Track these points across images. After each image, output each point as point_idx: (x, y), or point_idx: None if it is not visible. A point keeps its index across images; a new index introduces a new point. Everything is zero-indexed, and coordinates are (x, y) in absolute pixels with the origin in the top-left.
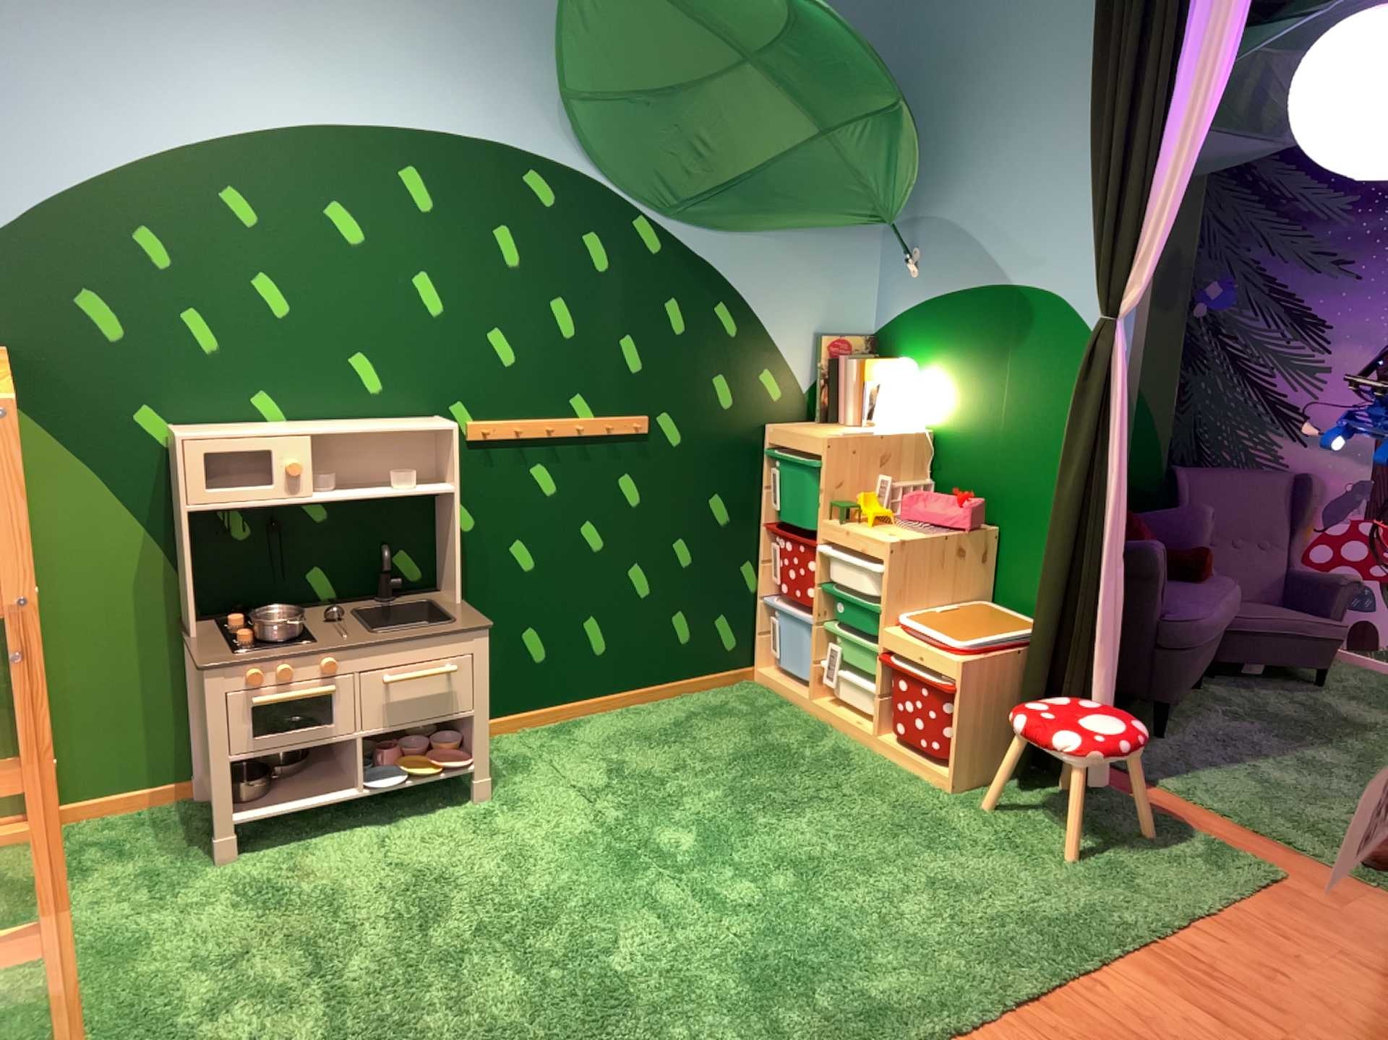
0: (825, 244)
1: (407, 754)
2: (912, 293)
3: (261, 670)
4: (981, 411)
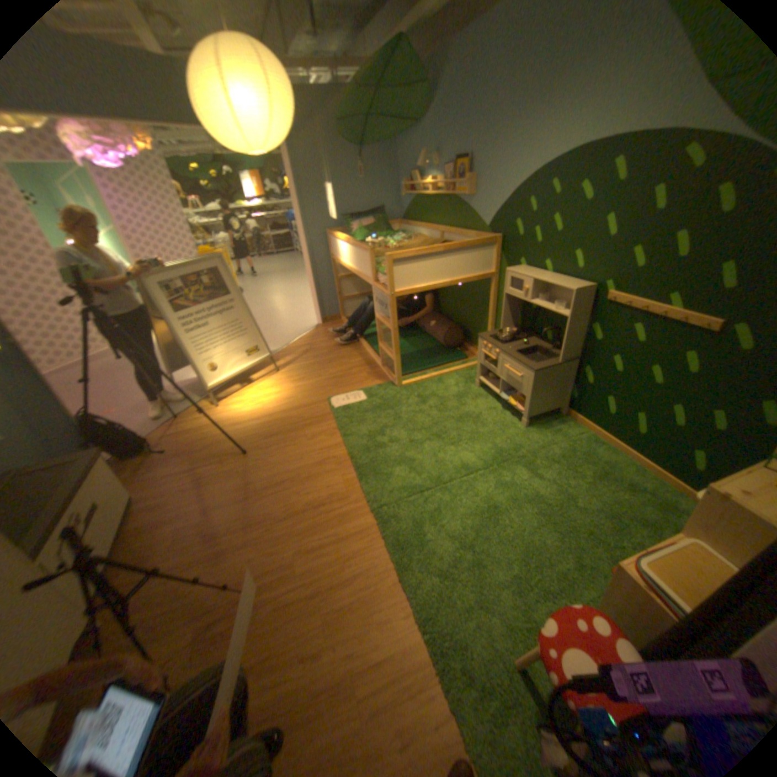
0: None
1: (517, 397)
2: None
3: (483, 343)
4: None
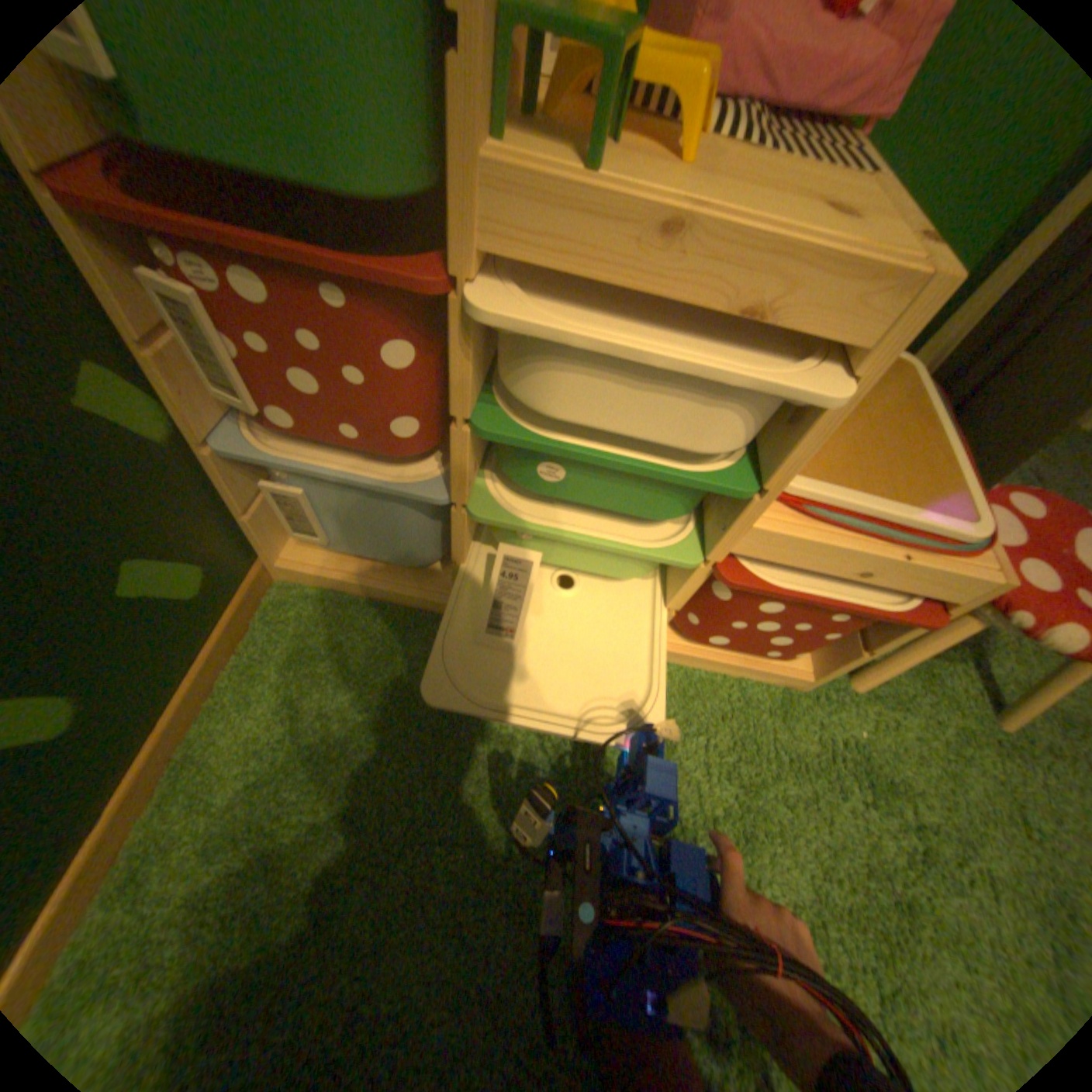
0: None
1: None
2: None
3: None
4: None
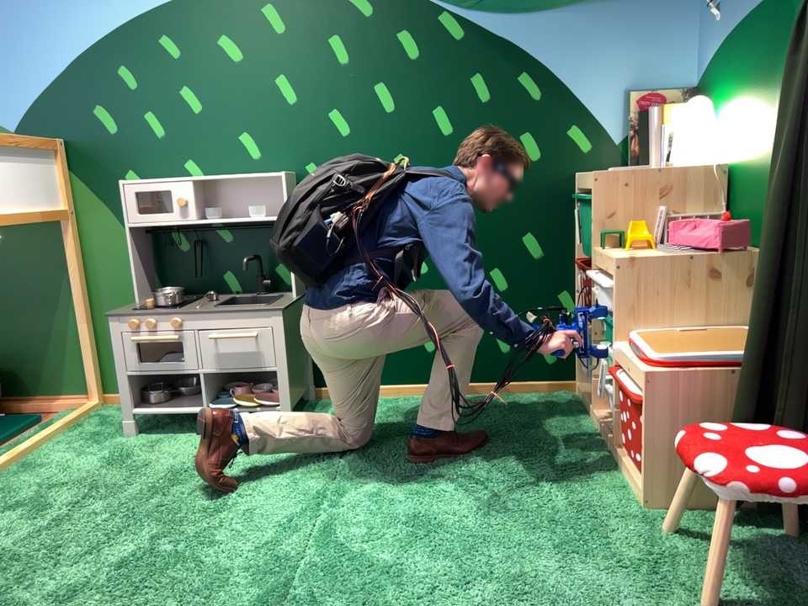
0: (635, 4)
1: (242, 395)
2: (719, 29)
3: (130, 321)
4: (765, 127)
